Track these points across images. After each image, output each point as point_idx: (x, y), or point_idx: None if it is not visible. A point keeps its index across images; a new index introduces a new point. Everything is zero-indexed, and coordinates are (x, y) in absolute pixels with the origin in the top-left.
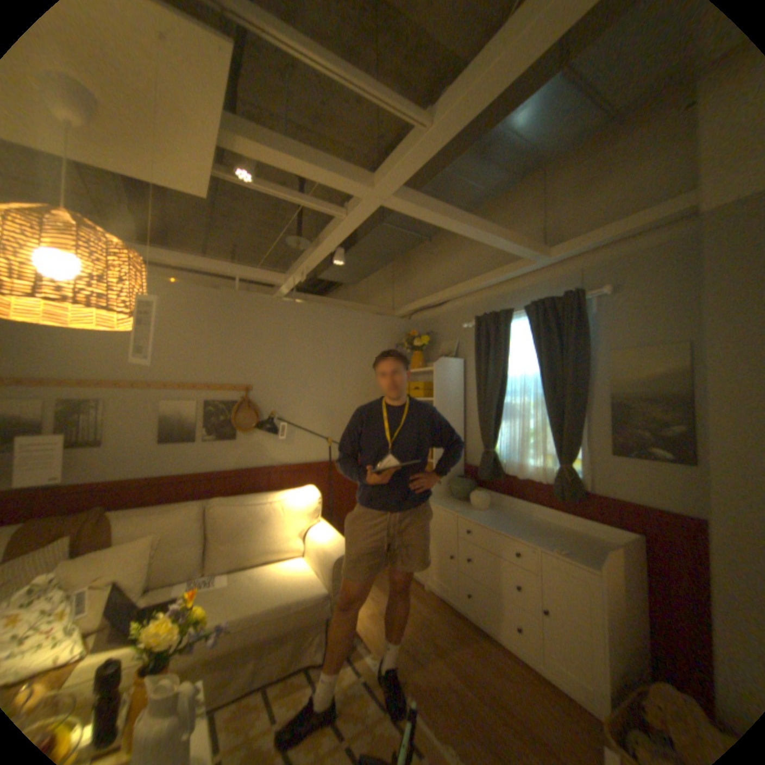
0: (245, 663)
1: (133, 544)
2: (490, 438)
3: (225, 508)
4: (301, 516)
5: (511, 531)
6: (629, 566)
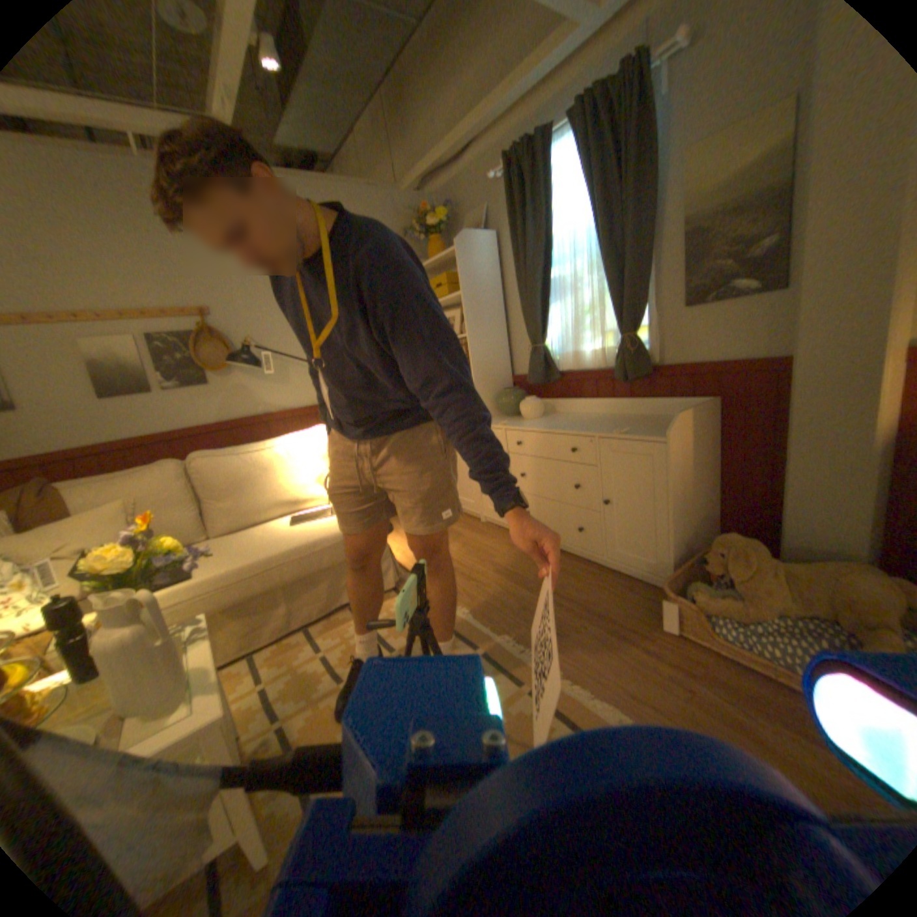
0: (274, 606)
1: (97, 509)
2: (538, 329)
3: (209, 458)
4: (313, 458)
5: (566, 427)
6: (700, 430)
